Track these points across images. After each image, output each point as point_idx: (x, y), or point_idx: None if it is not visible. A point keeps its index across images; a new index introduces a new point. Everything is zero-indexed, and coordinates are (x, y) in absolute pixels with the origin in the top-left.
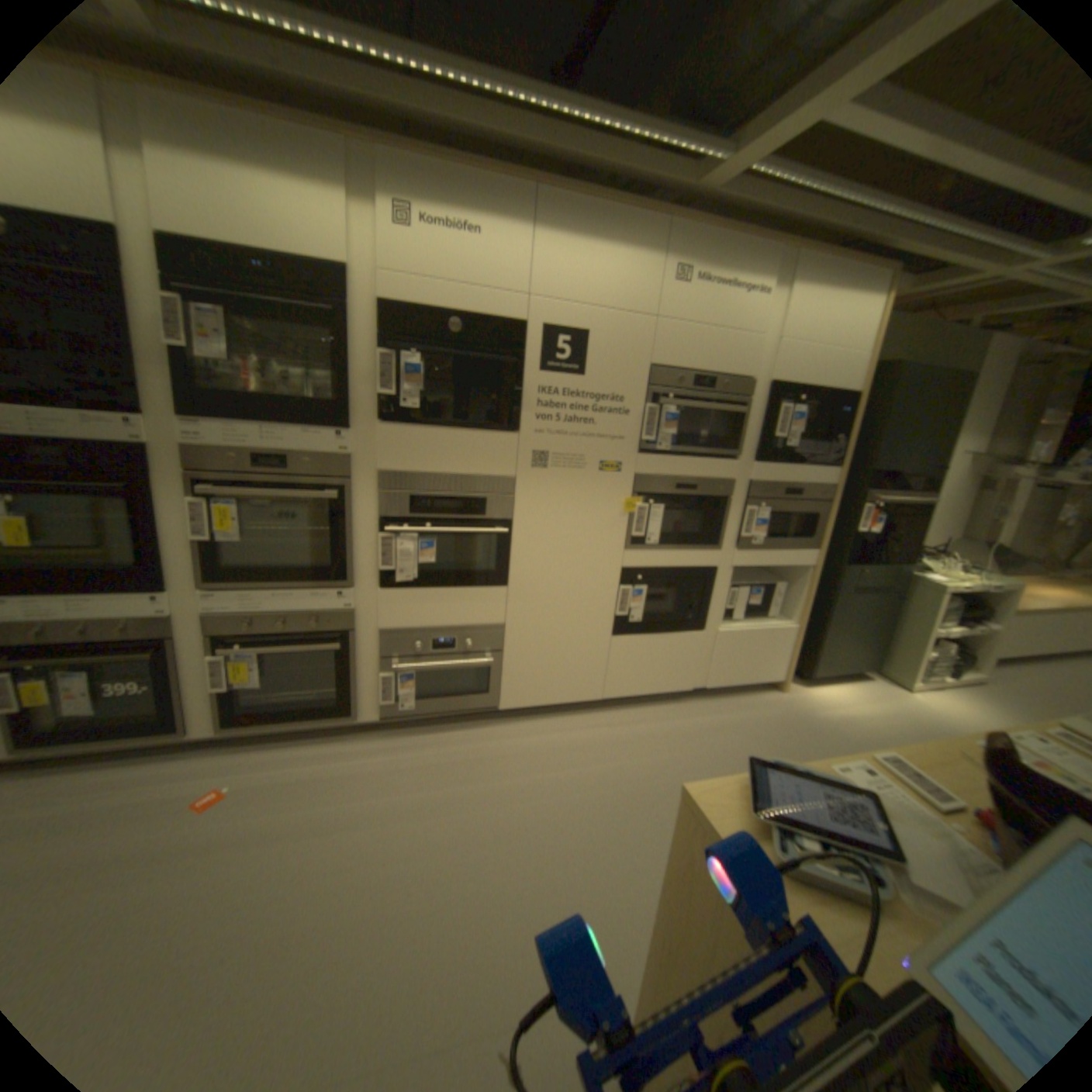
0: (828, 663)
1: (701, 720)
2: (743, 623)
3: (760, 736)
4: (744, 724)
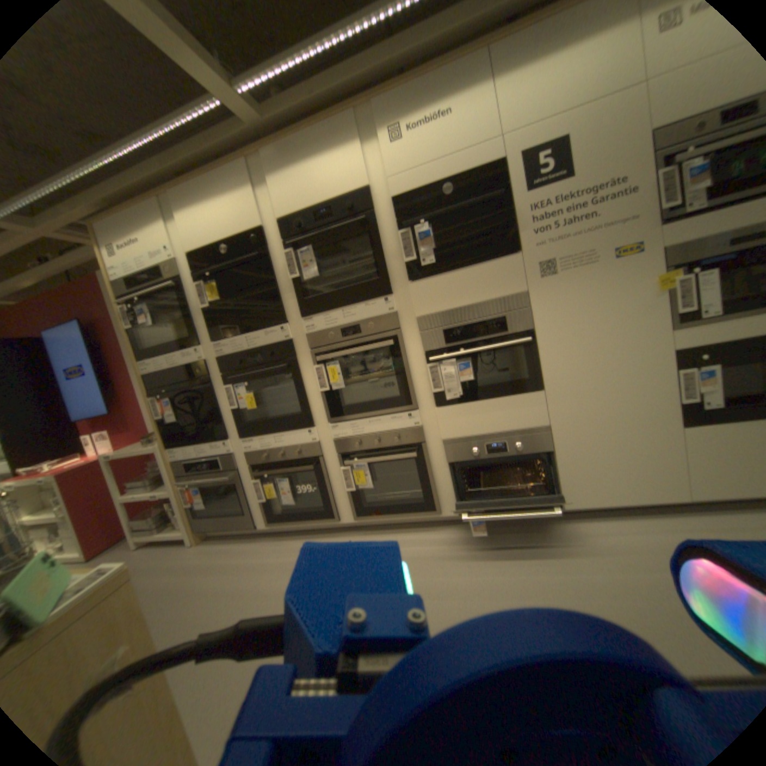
0: None
1: None
2: None
3: None
4: None
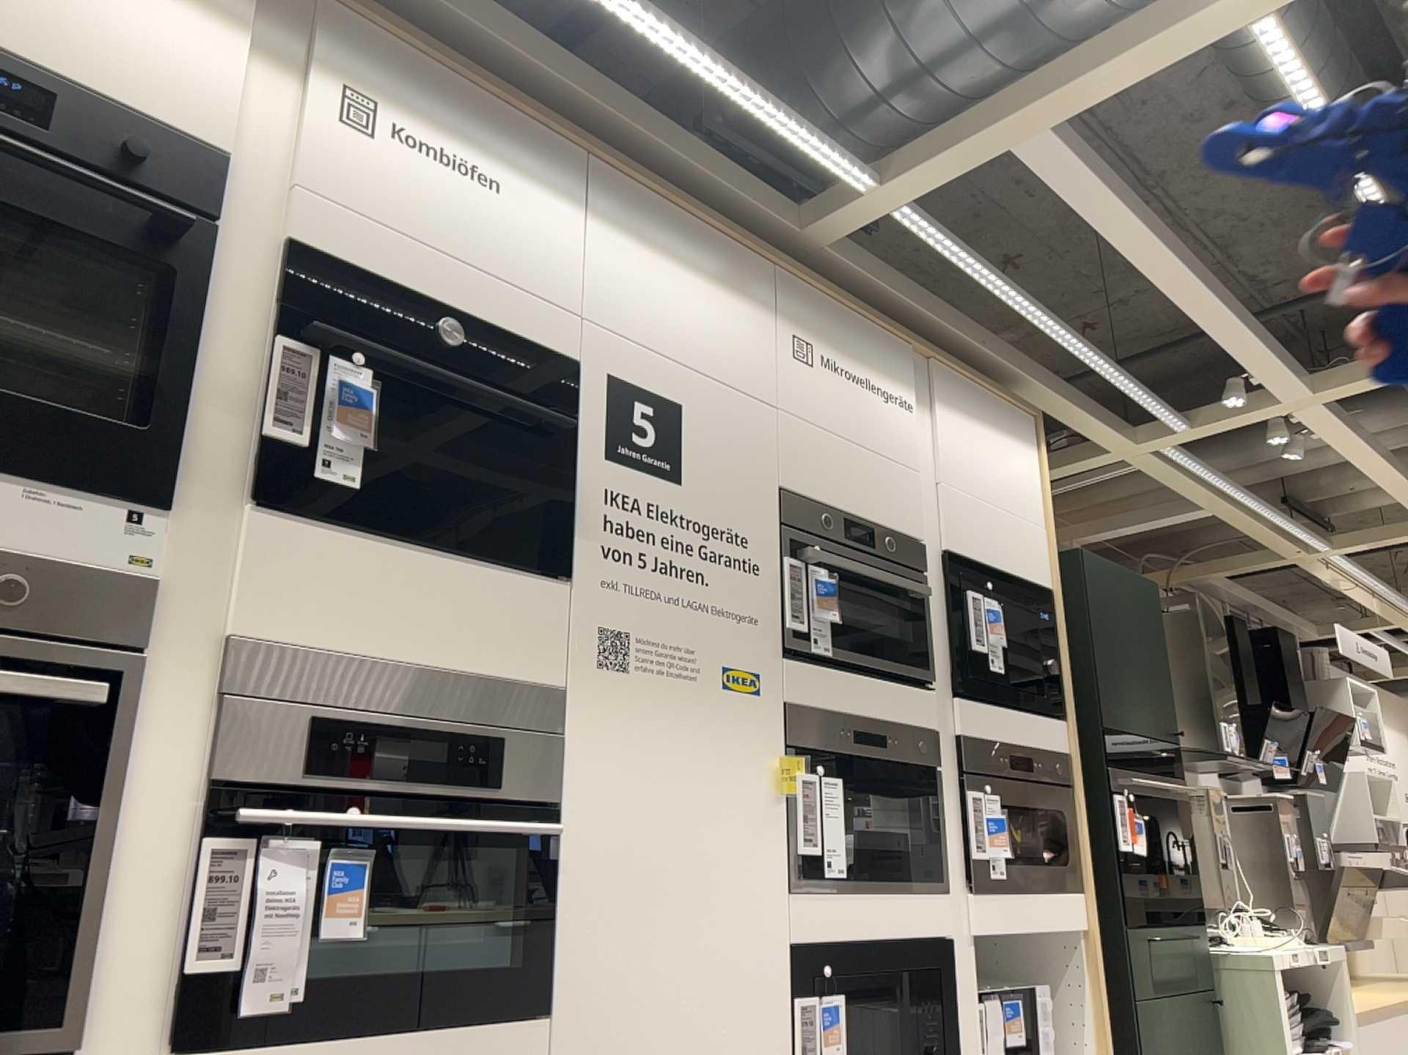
0: None
1: None
2: None
3: None
4: None
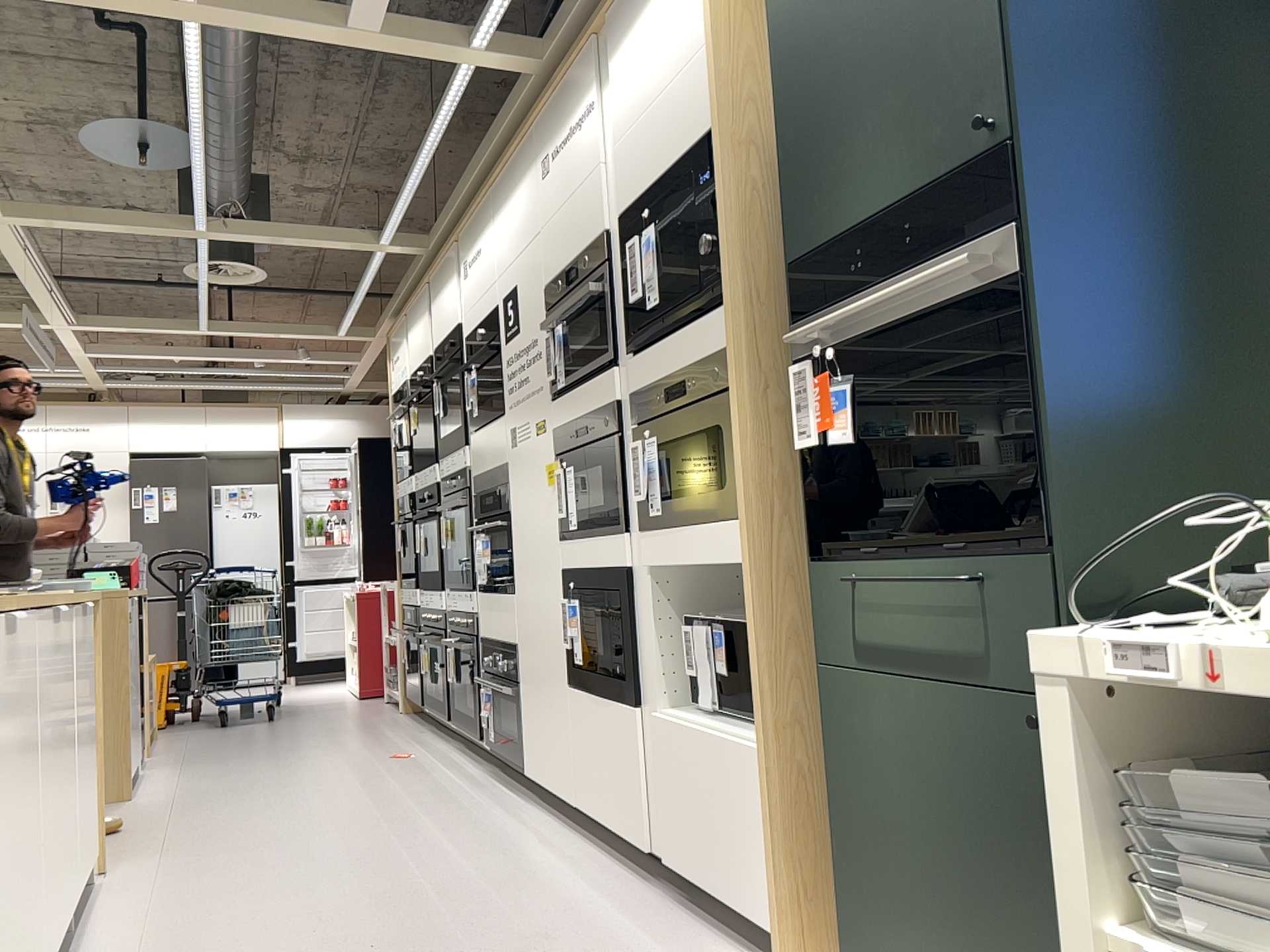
0: (880, 945)
1: (600, 902)
2: (710, 719)
3: (564, 950)
4: (605, 938)
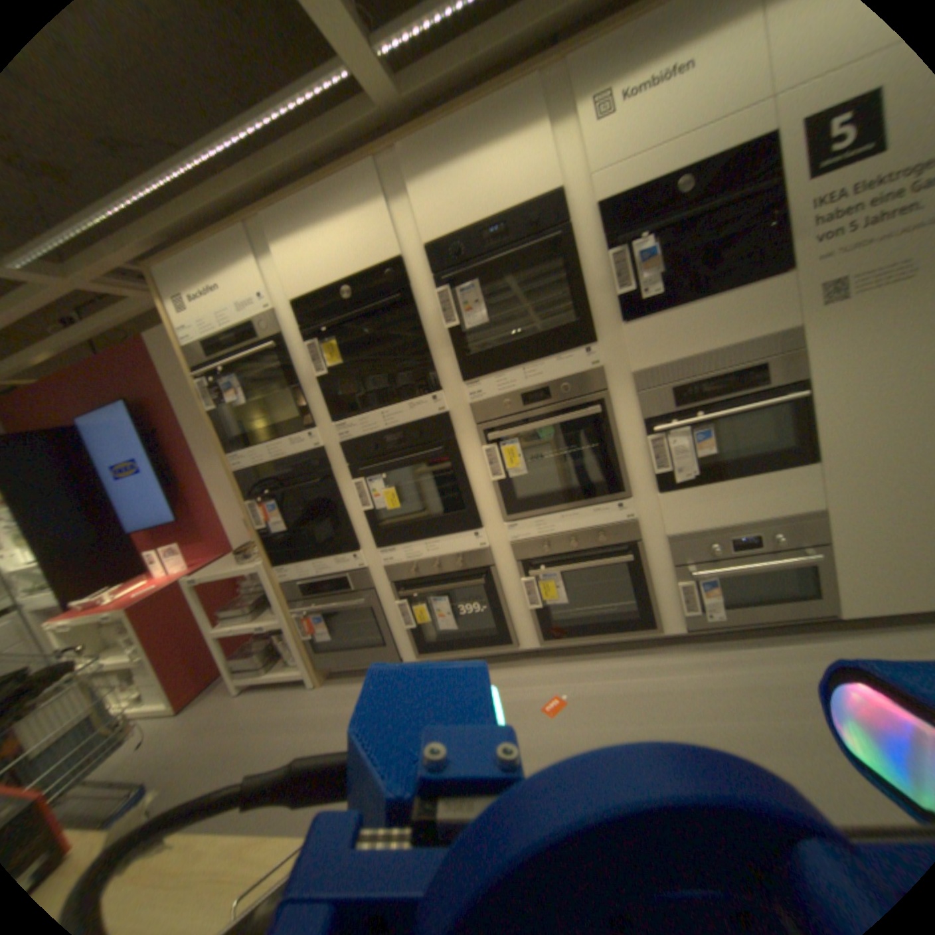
0: None
1: None
2: None
3: None
4: None
